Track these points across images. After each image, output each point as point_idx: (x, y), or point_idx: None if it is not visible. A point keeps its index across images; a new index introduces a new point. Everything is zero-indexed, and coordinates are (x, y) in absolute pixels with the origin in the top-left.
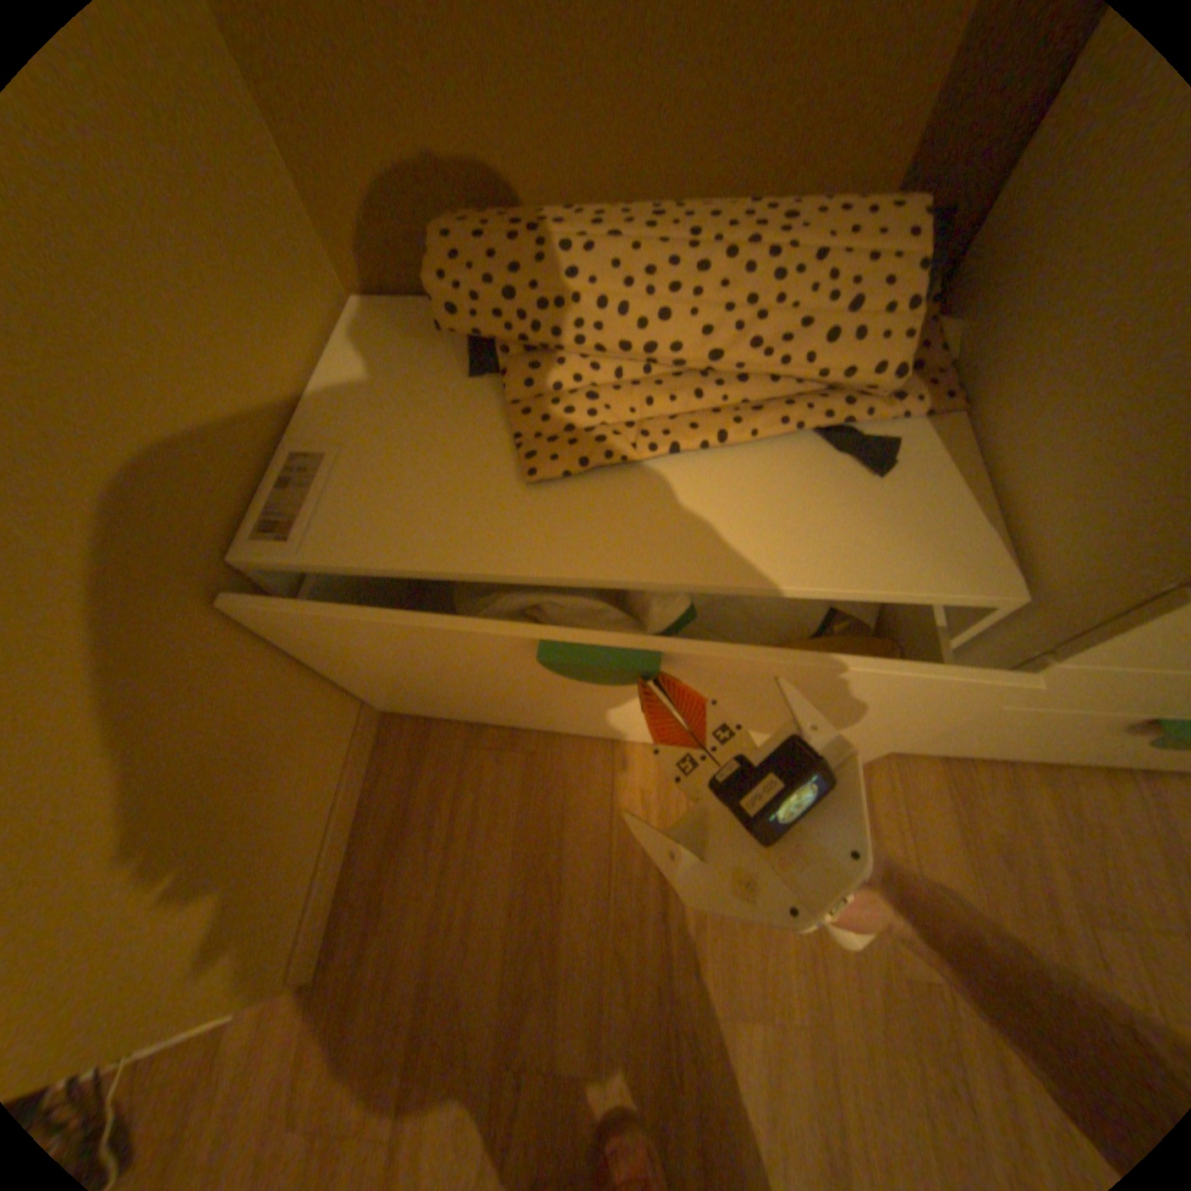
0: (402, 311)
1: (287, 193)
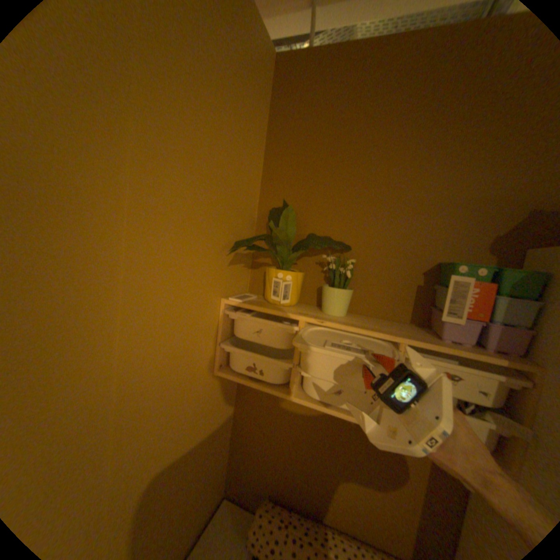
0: (239, 517)
1: (225, 471)
